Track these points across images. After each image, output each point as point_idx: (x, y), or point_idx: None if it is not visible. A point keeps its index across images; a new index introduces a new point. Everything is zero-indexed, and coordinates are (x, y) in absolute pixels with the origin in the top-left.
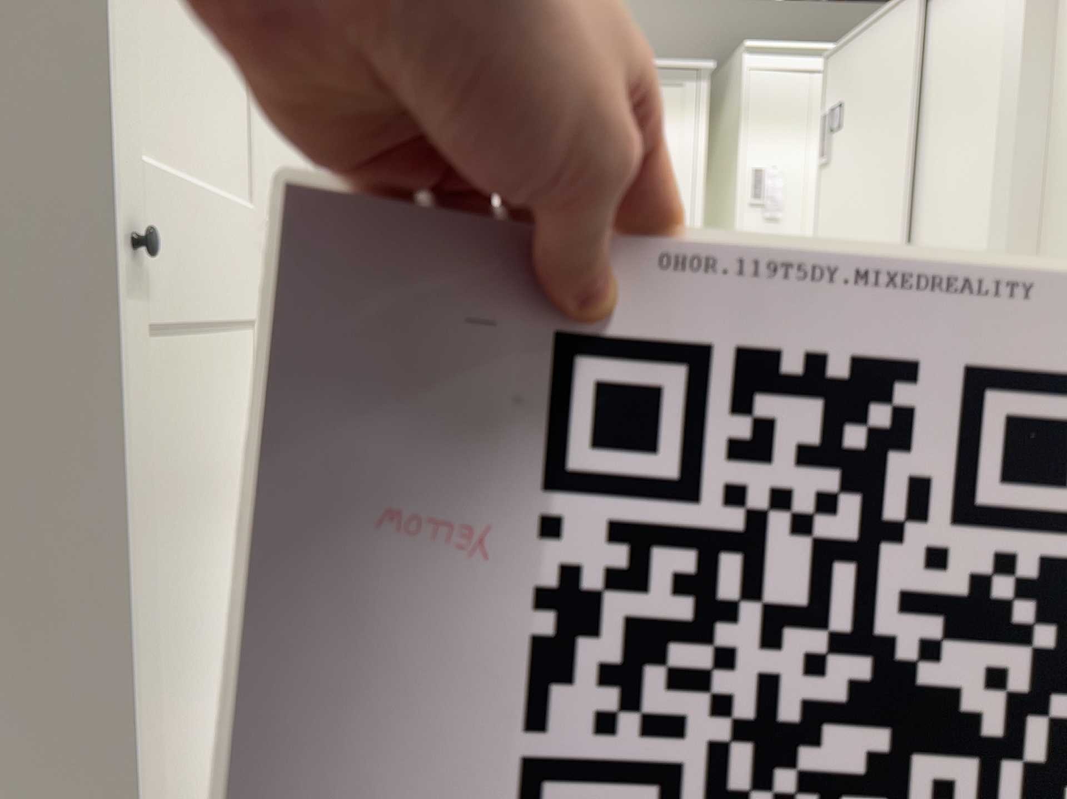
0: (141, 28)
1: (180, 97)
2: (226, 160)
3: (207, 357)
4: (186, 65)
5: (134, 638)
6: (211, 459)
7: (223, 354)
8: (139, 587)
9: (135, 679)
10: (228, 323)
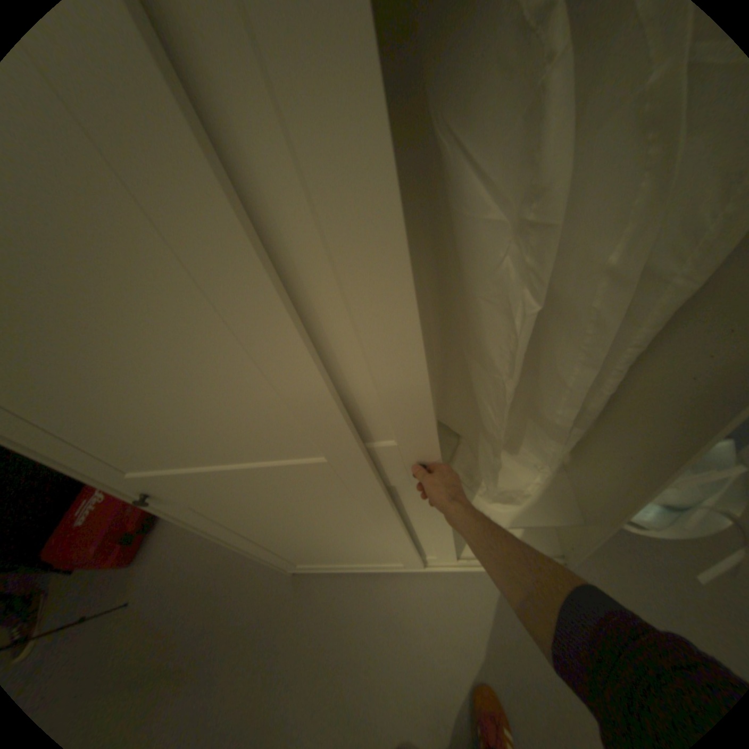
0: (85, 429)
1: (163, 437)
2: (271, 442)
3: (287, 505)
4: (155, 420)
5: (243, 544)
6: (309, 523)
7: (313, 503)
8: (243, 538)
9: (251, 547)
10: (307, 498)
